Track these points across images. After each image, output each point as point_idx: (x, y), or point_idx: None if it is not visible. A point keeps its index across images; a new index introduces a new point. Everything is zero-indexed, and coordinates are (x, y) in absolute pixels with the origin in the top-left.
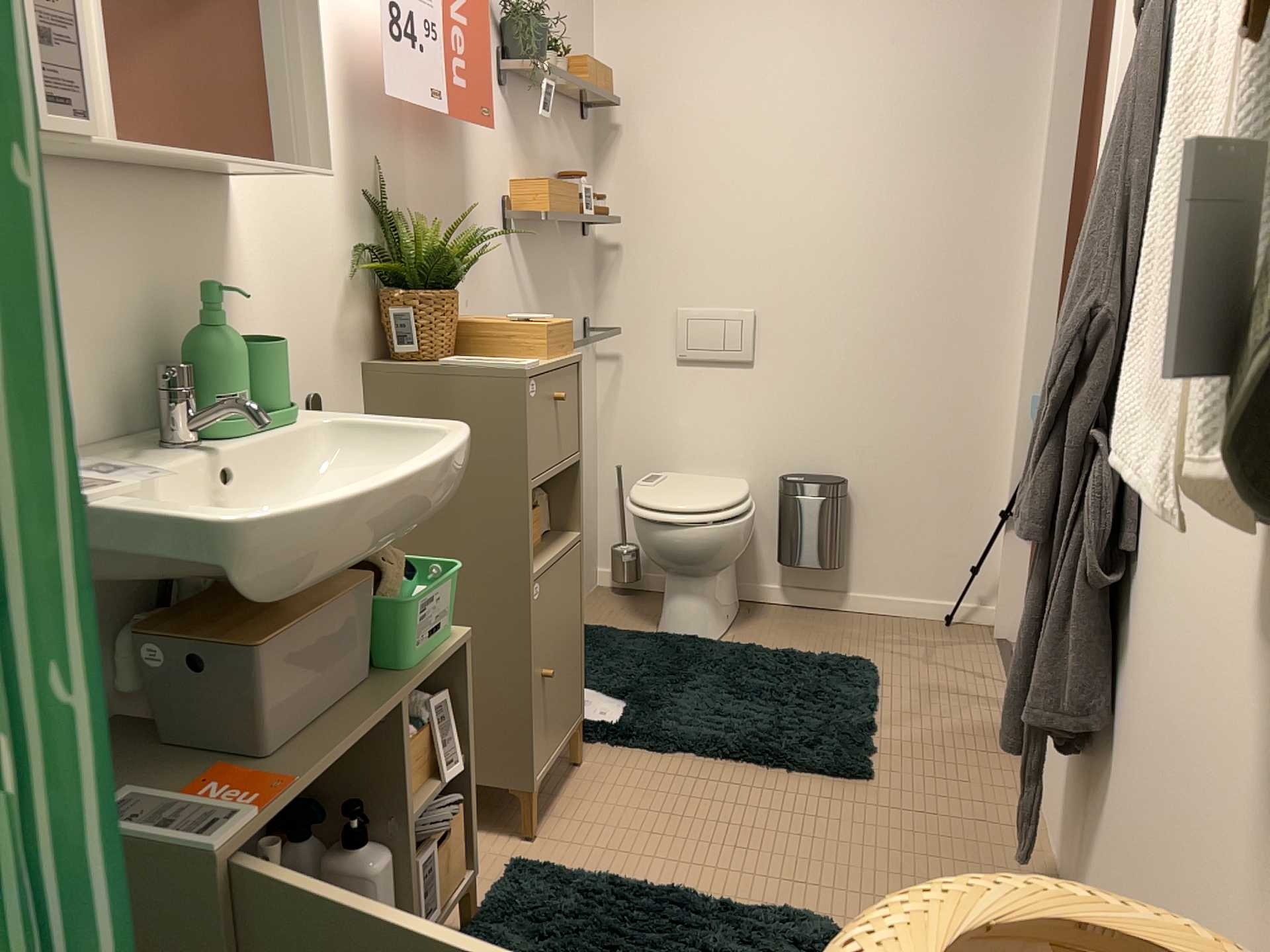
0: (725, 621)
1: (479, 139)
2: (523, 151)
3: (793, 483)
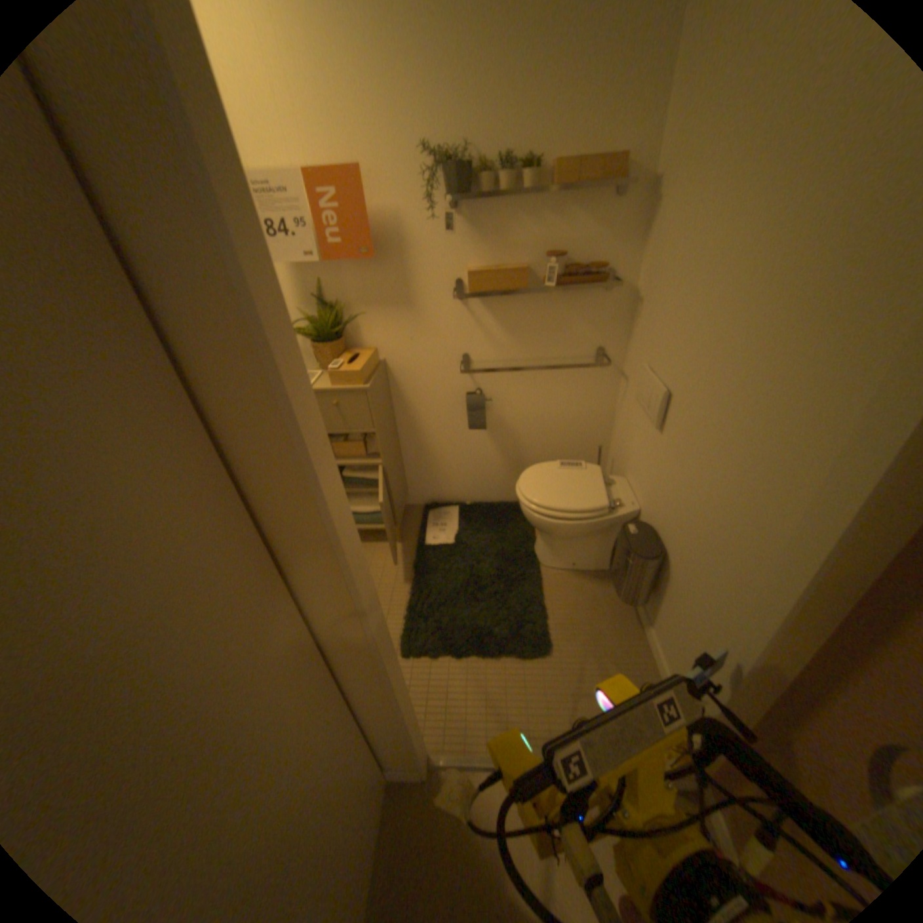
0: (563, 564)
1: (421, 249)
2: (487, 244)
3: (624, 529)
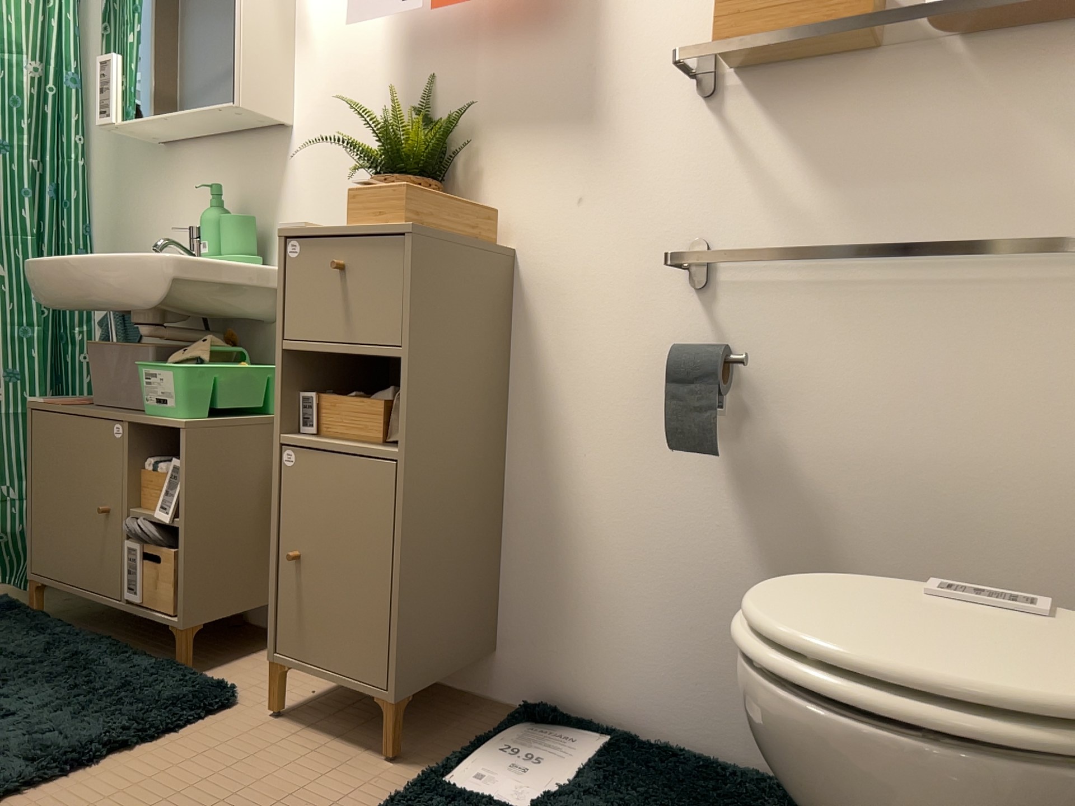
0: None
1: None
2: None
3: None
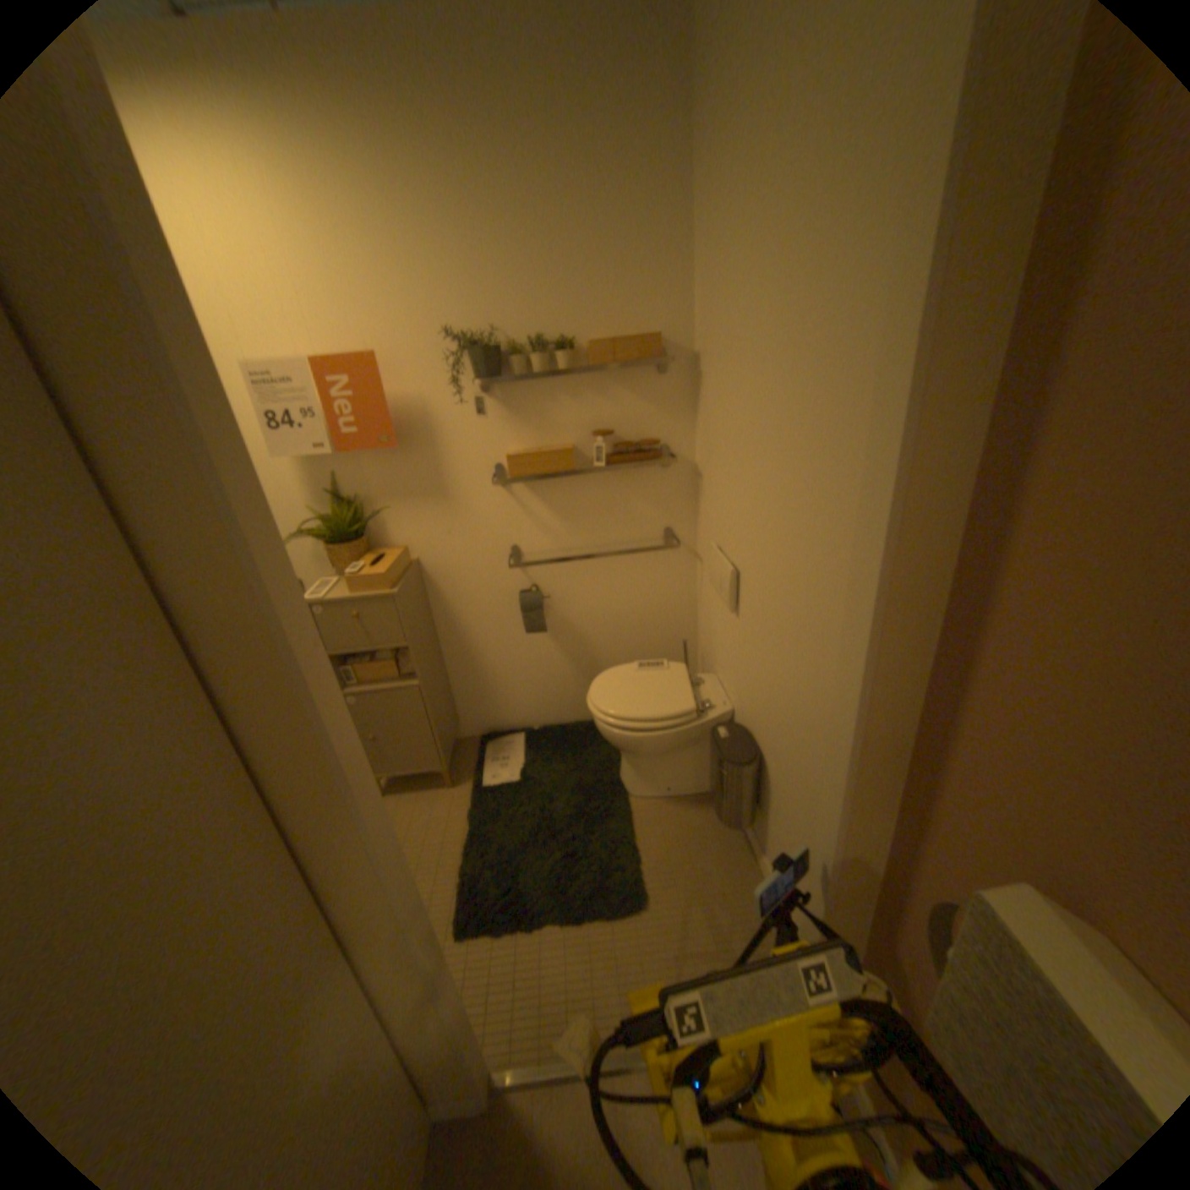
0: (655, 790)
1: (452, 434)
2: (526, 426)
3: (713, 735)
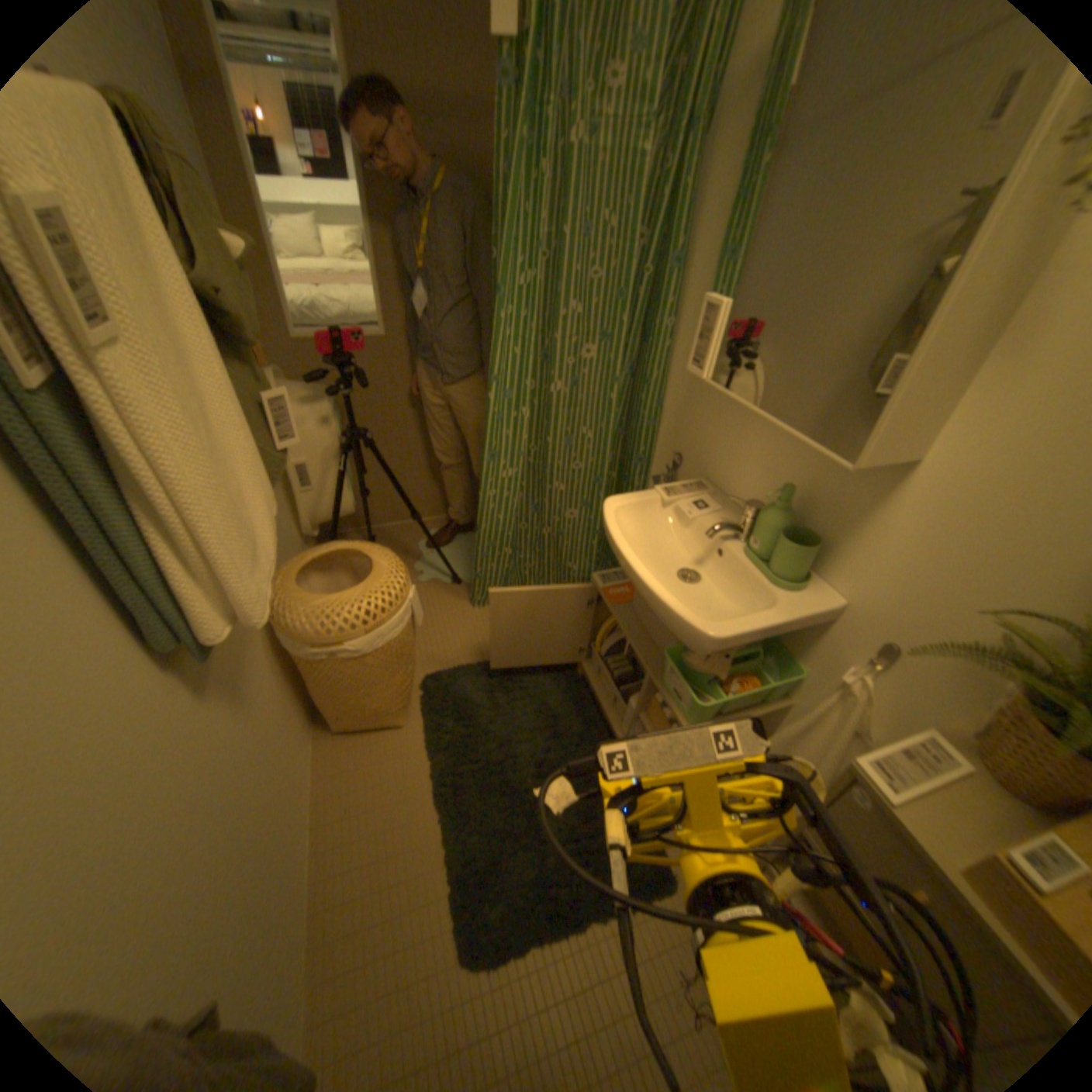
0: None
1: None
2: None
3: None
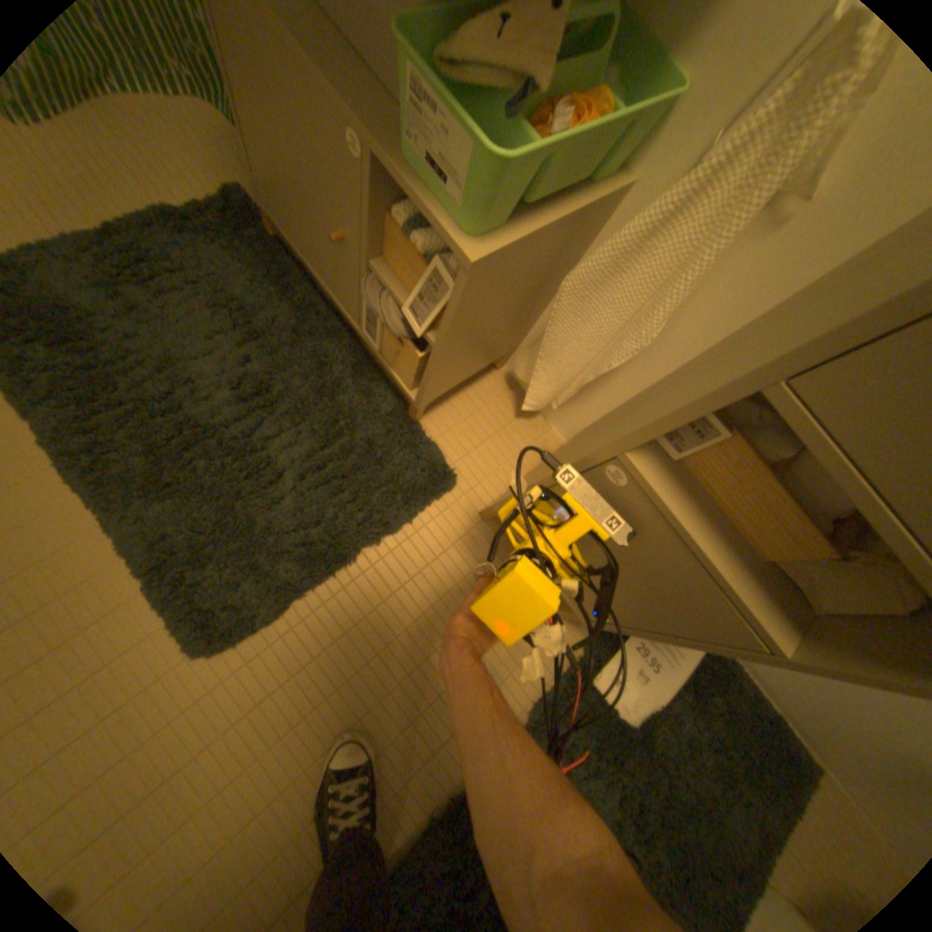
0: None
1: None
2: None
3: None
